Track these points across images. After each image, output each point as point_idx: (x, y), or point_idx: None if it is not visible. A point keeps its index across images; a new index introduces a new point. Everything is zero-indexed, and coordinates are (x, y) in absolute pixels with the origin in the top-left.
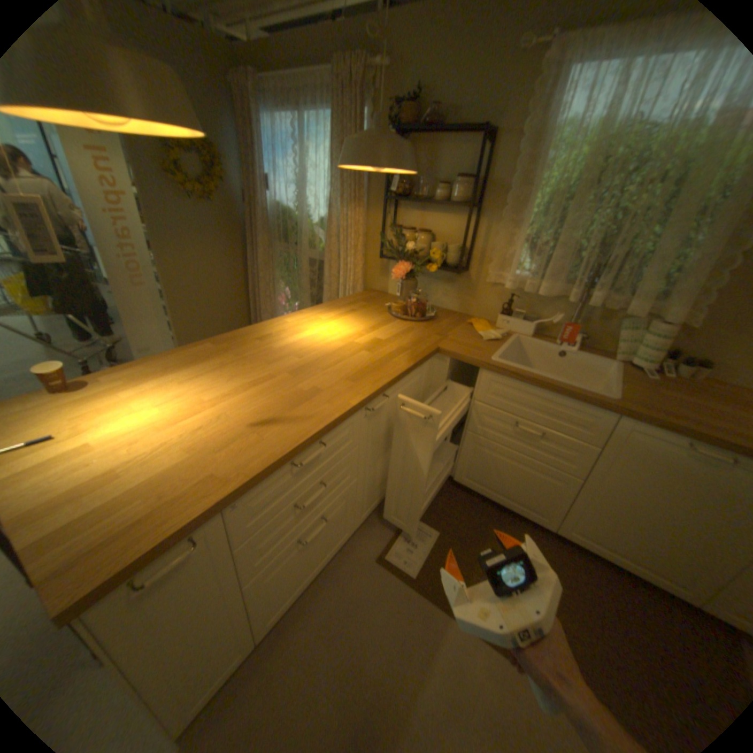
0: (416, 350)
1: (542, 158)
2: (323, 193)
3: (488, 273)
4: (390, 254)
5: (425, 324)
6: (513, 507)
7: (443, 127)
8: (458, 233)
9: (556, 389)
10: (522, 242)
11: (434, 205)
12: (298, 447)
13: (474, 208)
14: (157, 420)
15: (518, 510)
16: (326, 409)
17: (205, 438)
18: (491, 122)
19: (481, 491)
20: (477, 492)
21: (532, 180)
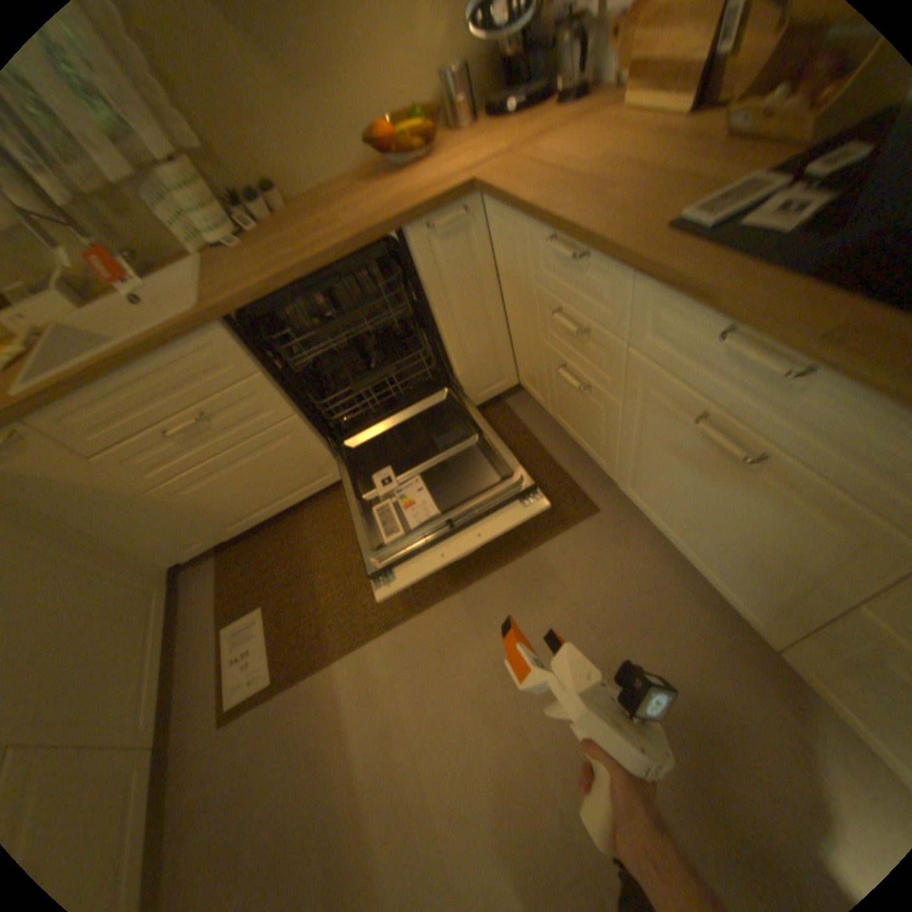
0: None
1: None
2: None
3: None
4: None
5: None
6: (296, 498)
7: None
8: None
9: (122, 358)
10: None
11: None
12: None
13: None
14: None
15: (301, 495)
16: None
17: None
18: None
19: (256, 519)
20: (256, 524)
21: None
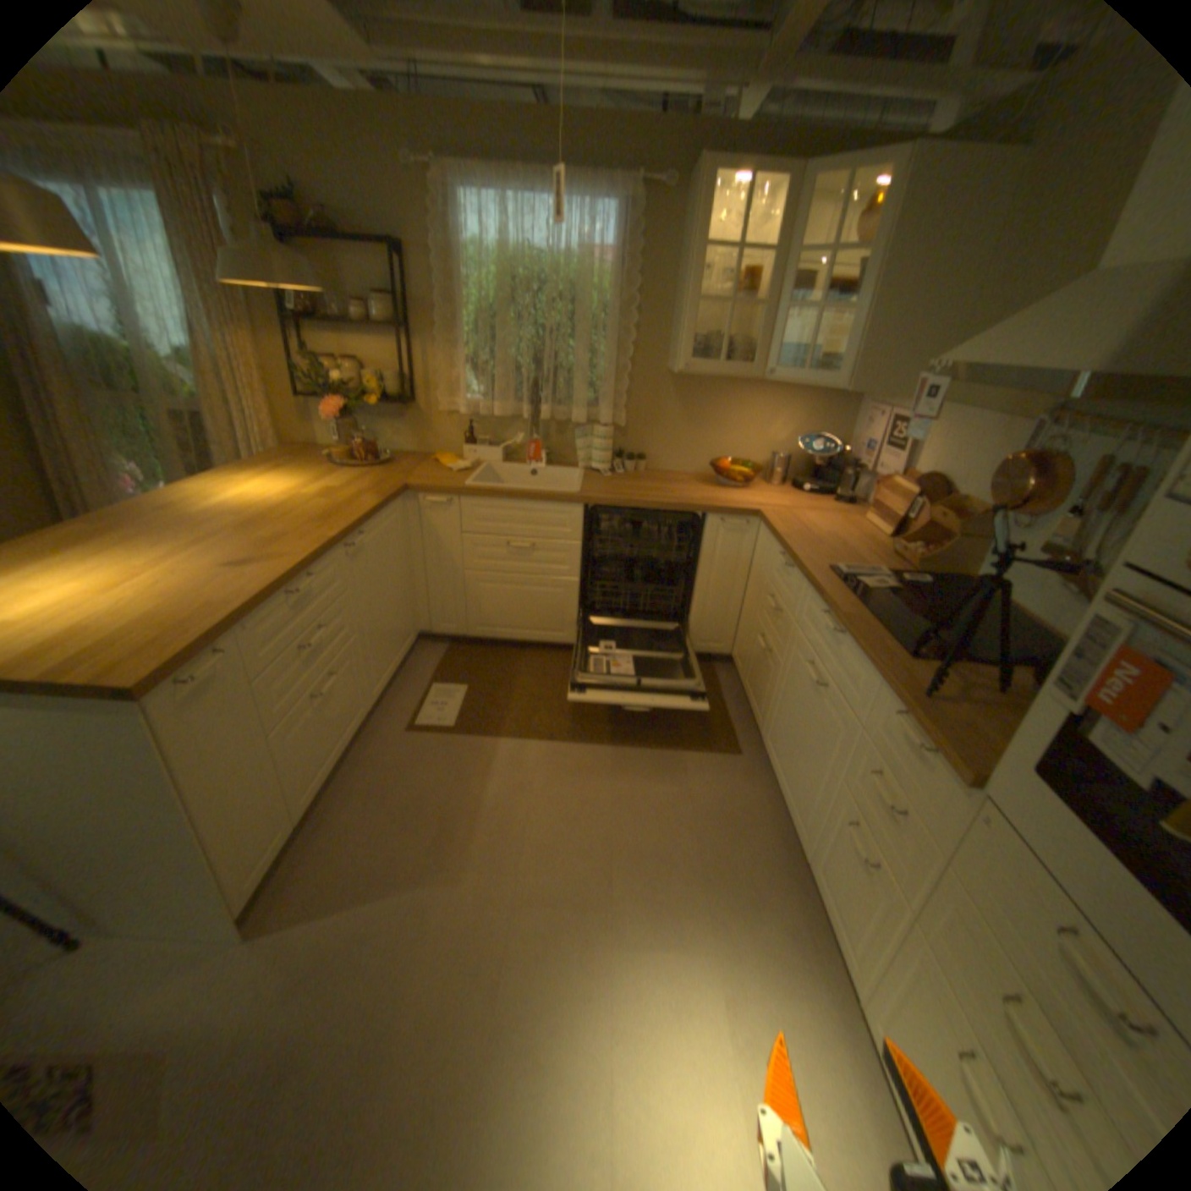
0: (380, 491)
1: (456, 278)
2: (169, 314)
3: (438, 404)
4: (307, 393)
5: (382, 469)
6: (532, 637)
7: (336, 237)
8: (390, 360)
9: (528, 497)
10: (463, 366)
11: (350, 328)
12: (289, 574)
13: (400, 331)
14: (87, 591)
15: (537, 637)
16: (303, 546)
17: (173, 588)
18: (392, 237)
19: (498, 635)
20: (495, 638)
21: (453, 301)
